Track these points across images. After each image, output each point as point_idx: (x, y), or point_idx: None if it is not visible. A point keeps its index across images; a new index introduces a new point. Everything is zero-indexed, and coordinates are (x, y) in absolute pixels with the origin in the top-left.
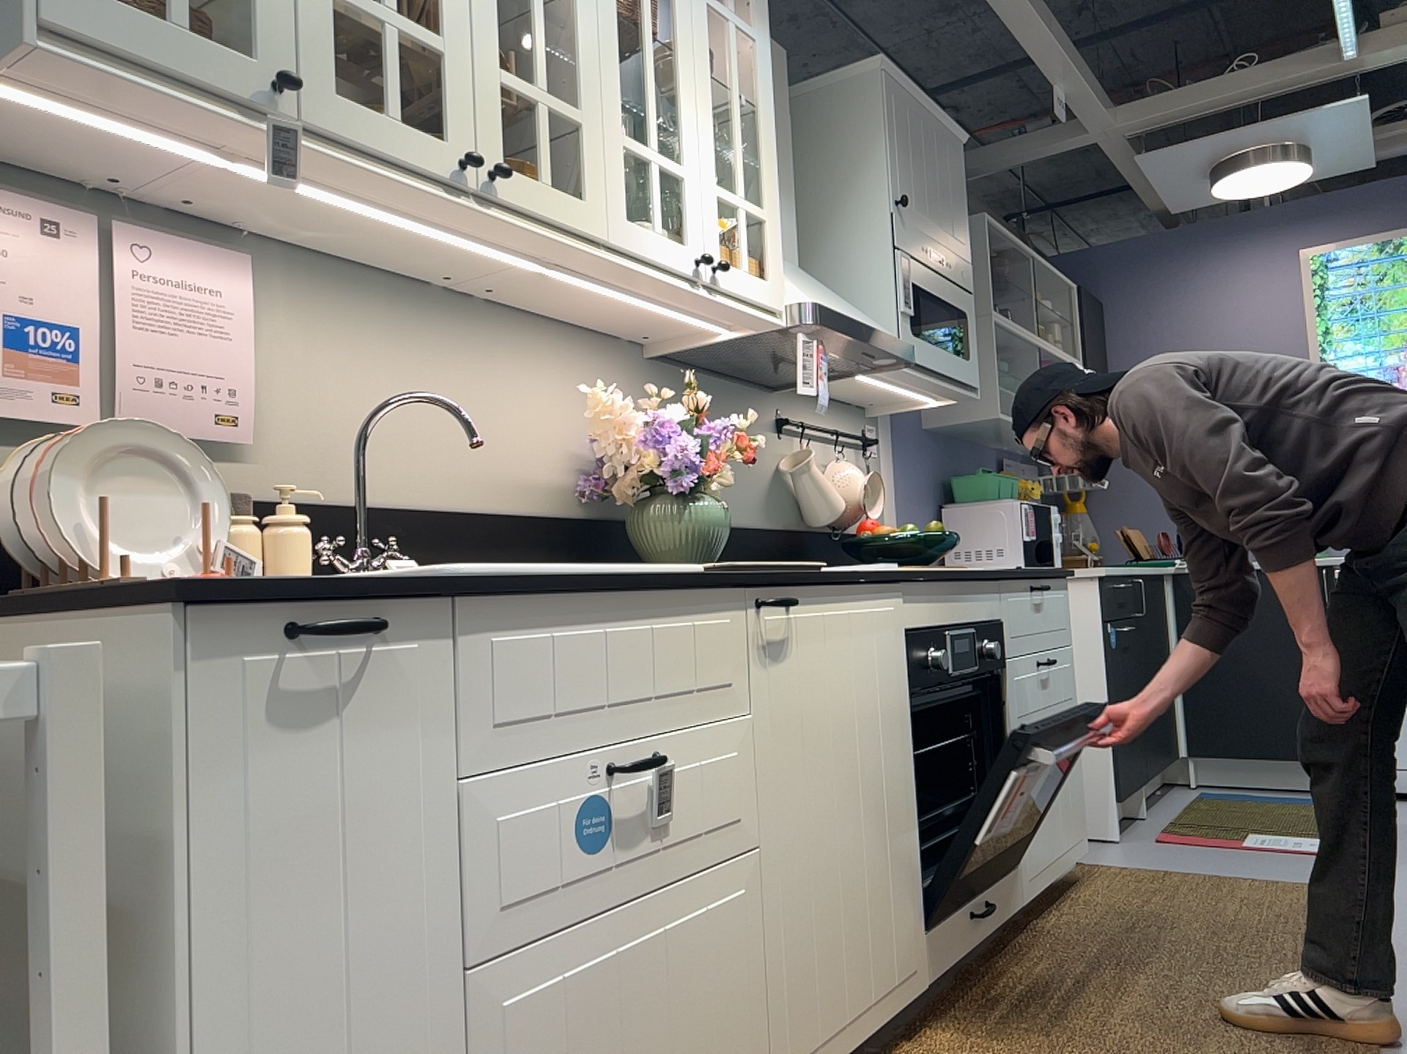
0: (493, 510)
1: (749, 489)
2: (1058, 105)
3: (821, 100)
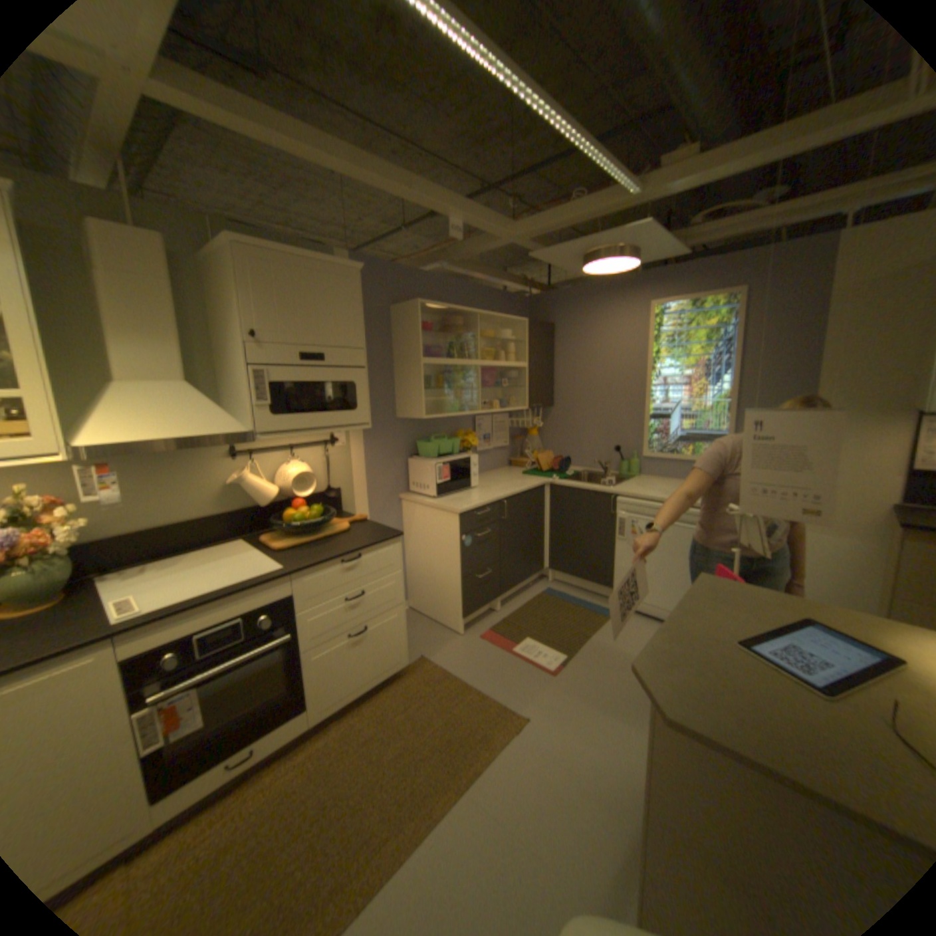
0: None
1: (195, 498)
2: (453, 229)
3: (216, 257)
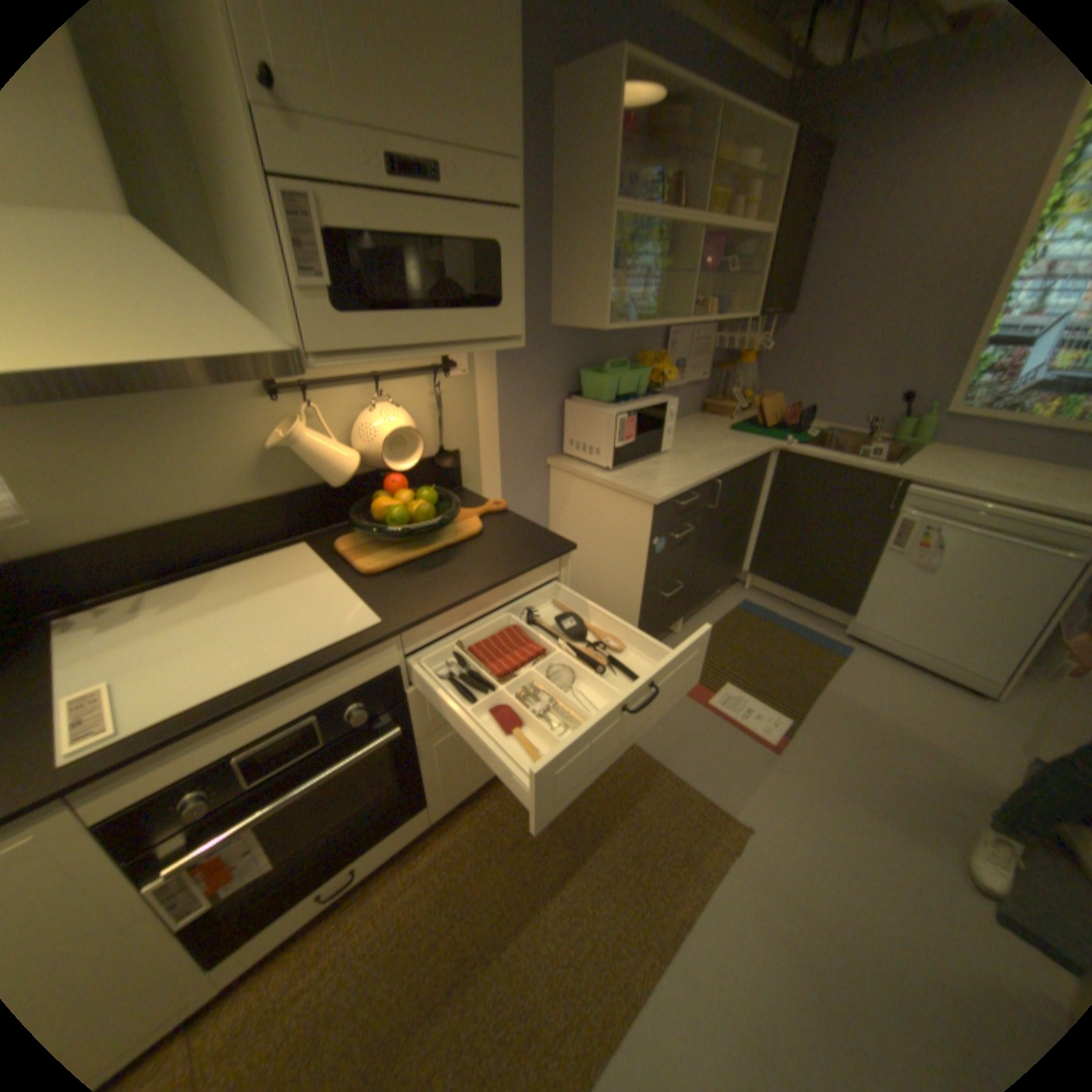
0: None
1: (212, 472)
2: None
3: None
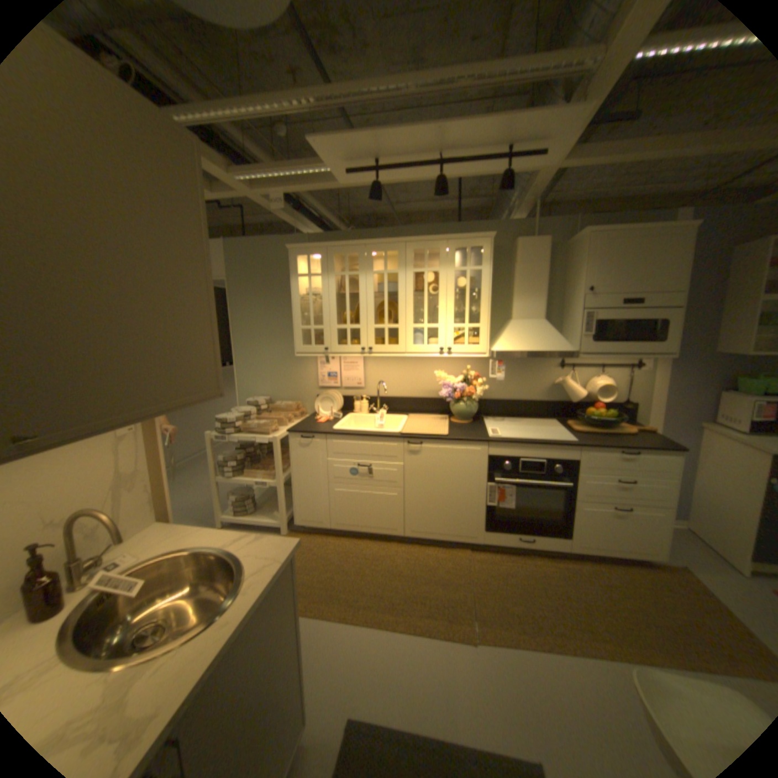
0: (421, 397)
1: (535, 389)
2: None
3: (578, 242)
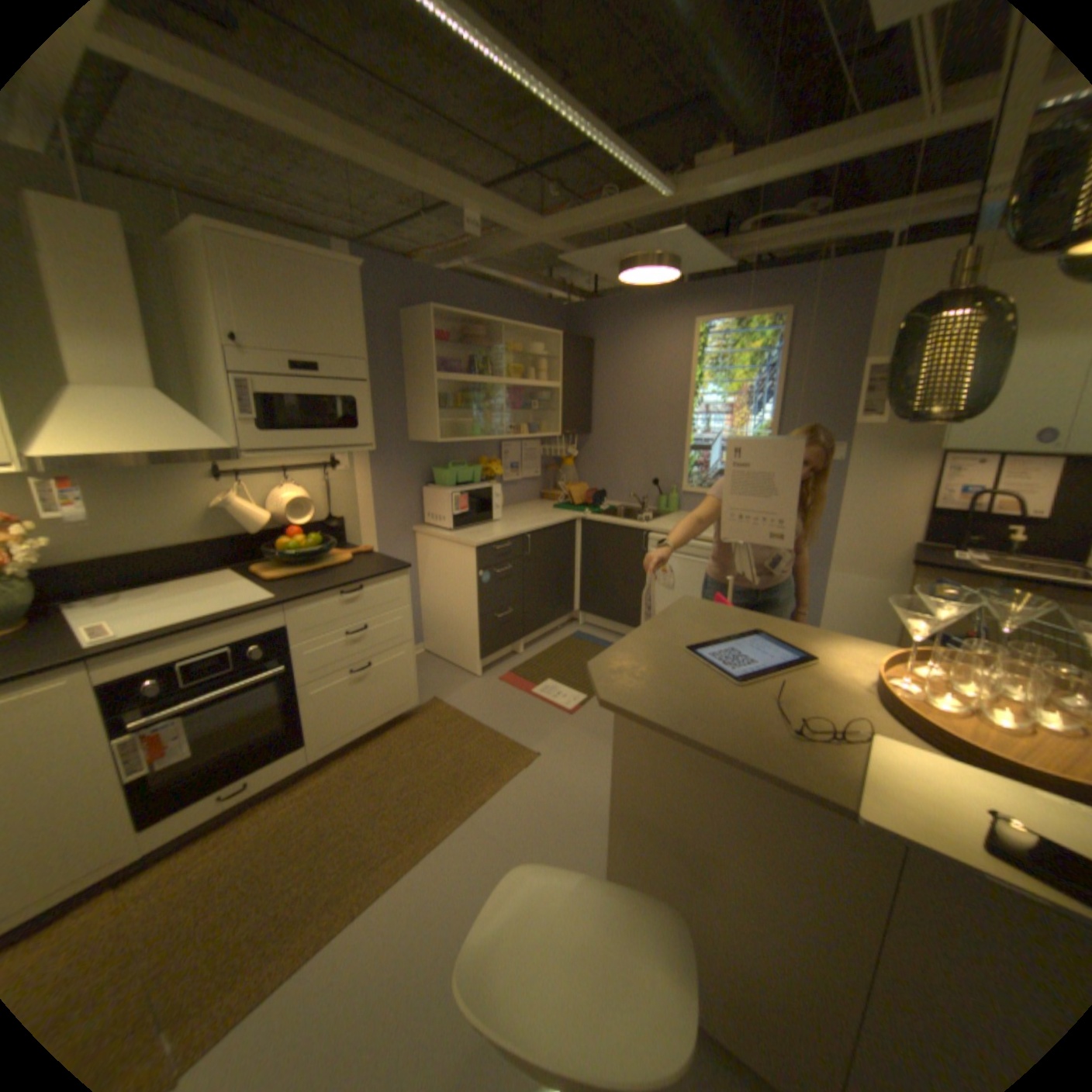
0: None
1: (173, 523)
2: (467, 223)
3: (185, 244)
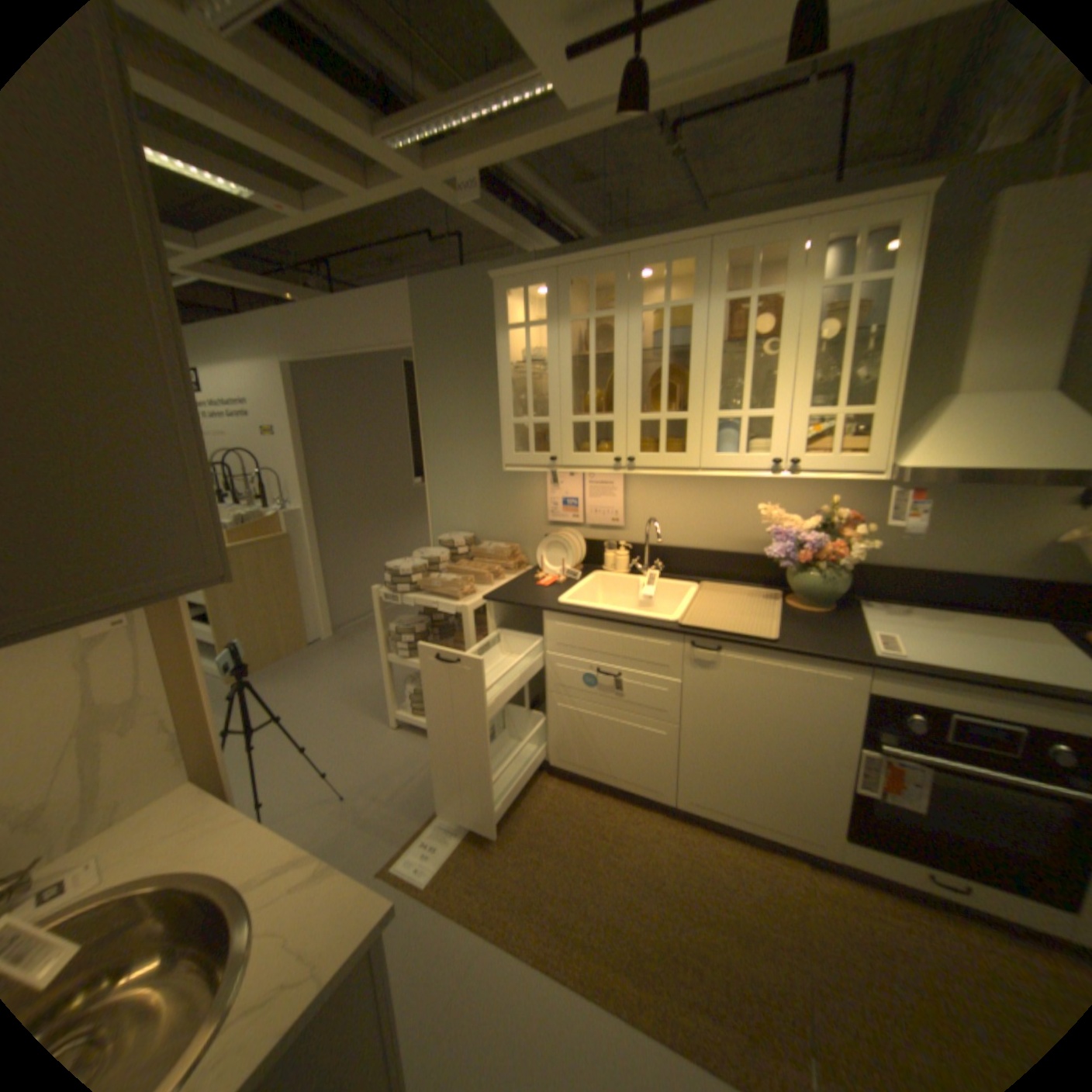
0: (729, 551)
1: (999, 550)
2: None
3: None
